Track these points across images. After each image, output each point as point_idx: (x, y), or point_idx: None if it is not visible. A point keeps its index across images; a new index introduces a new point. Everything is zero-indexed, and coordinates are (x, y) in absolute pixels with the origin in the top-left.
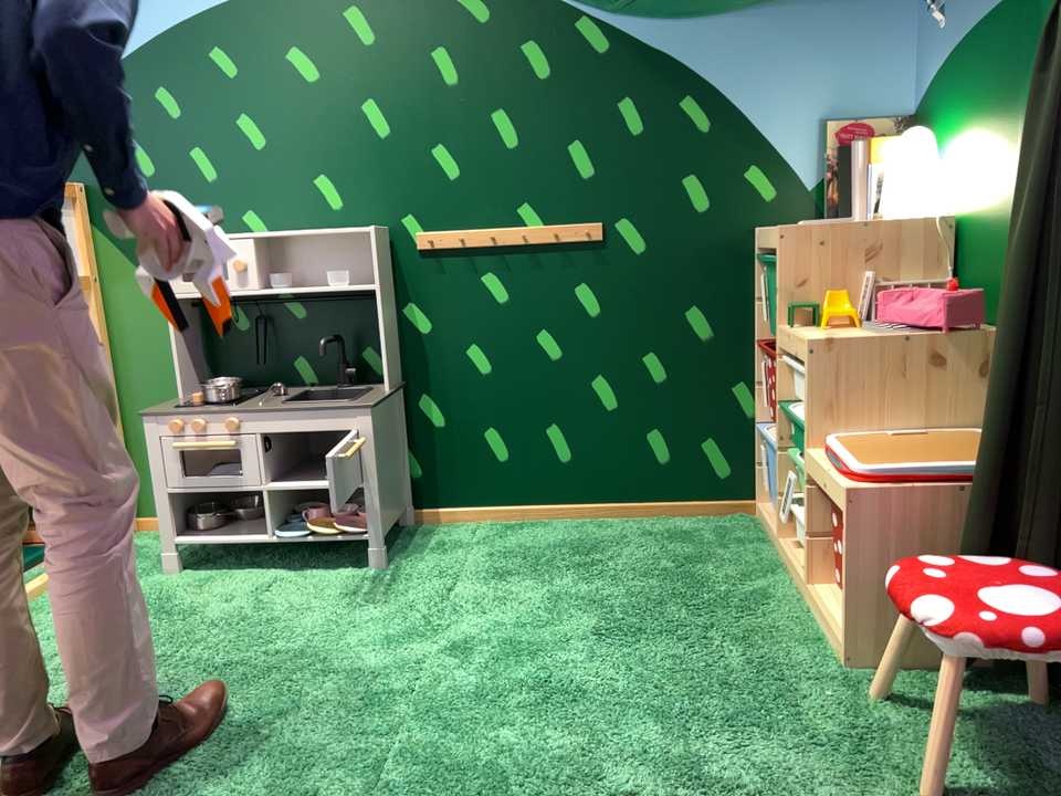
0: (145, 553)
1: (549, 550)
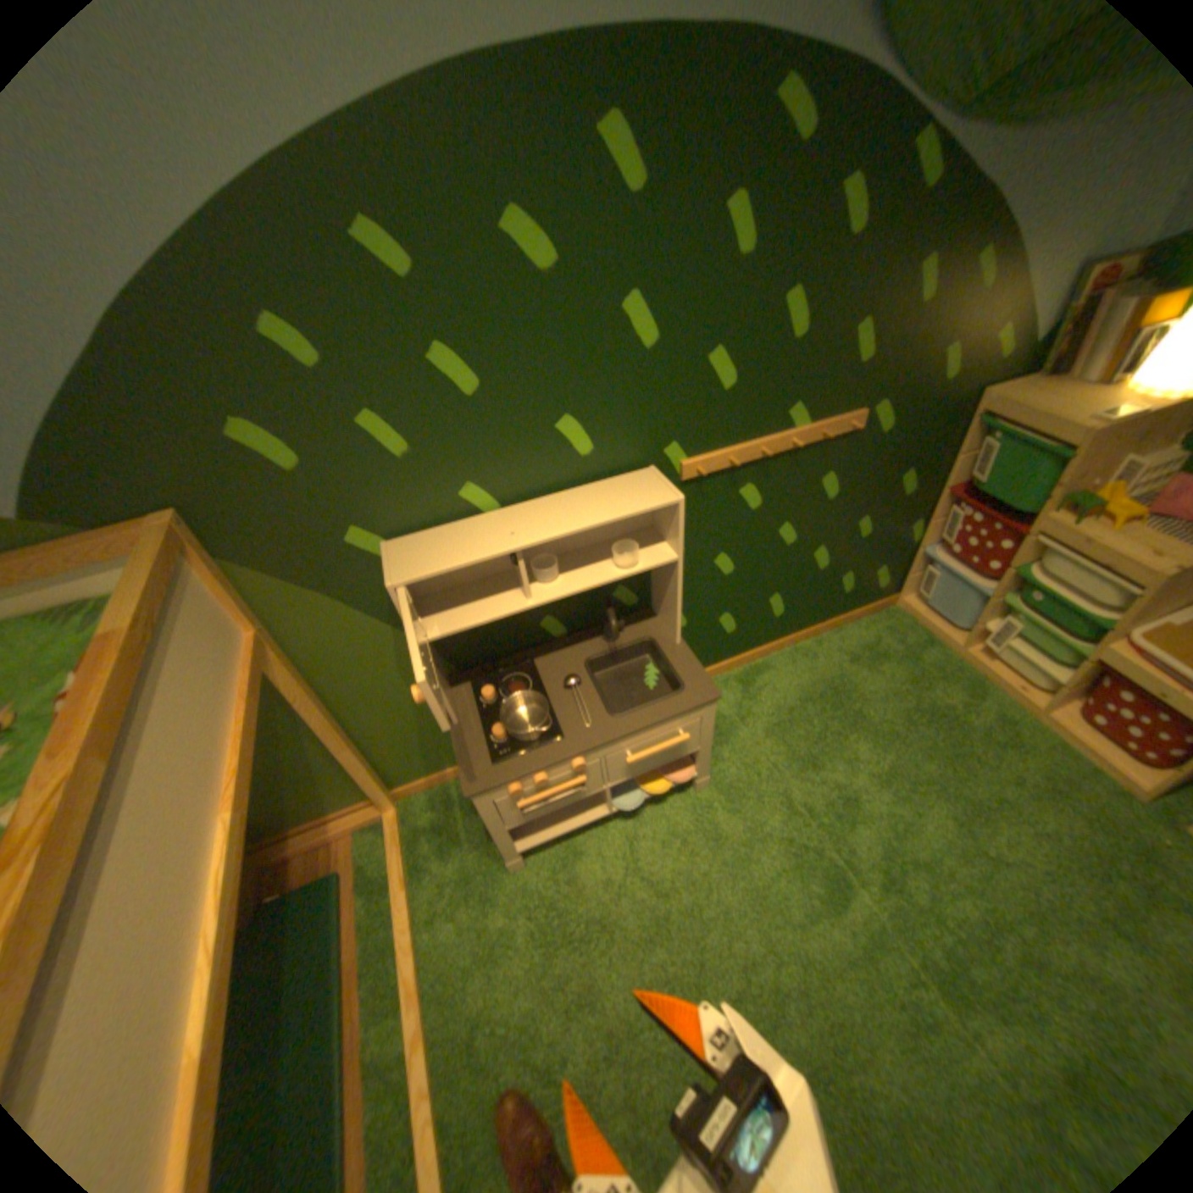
0: (448, 841)
1: (804, 706)
